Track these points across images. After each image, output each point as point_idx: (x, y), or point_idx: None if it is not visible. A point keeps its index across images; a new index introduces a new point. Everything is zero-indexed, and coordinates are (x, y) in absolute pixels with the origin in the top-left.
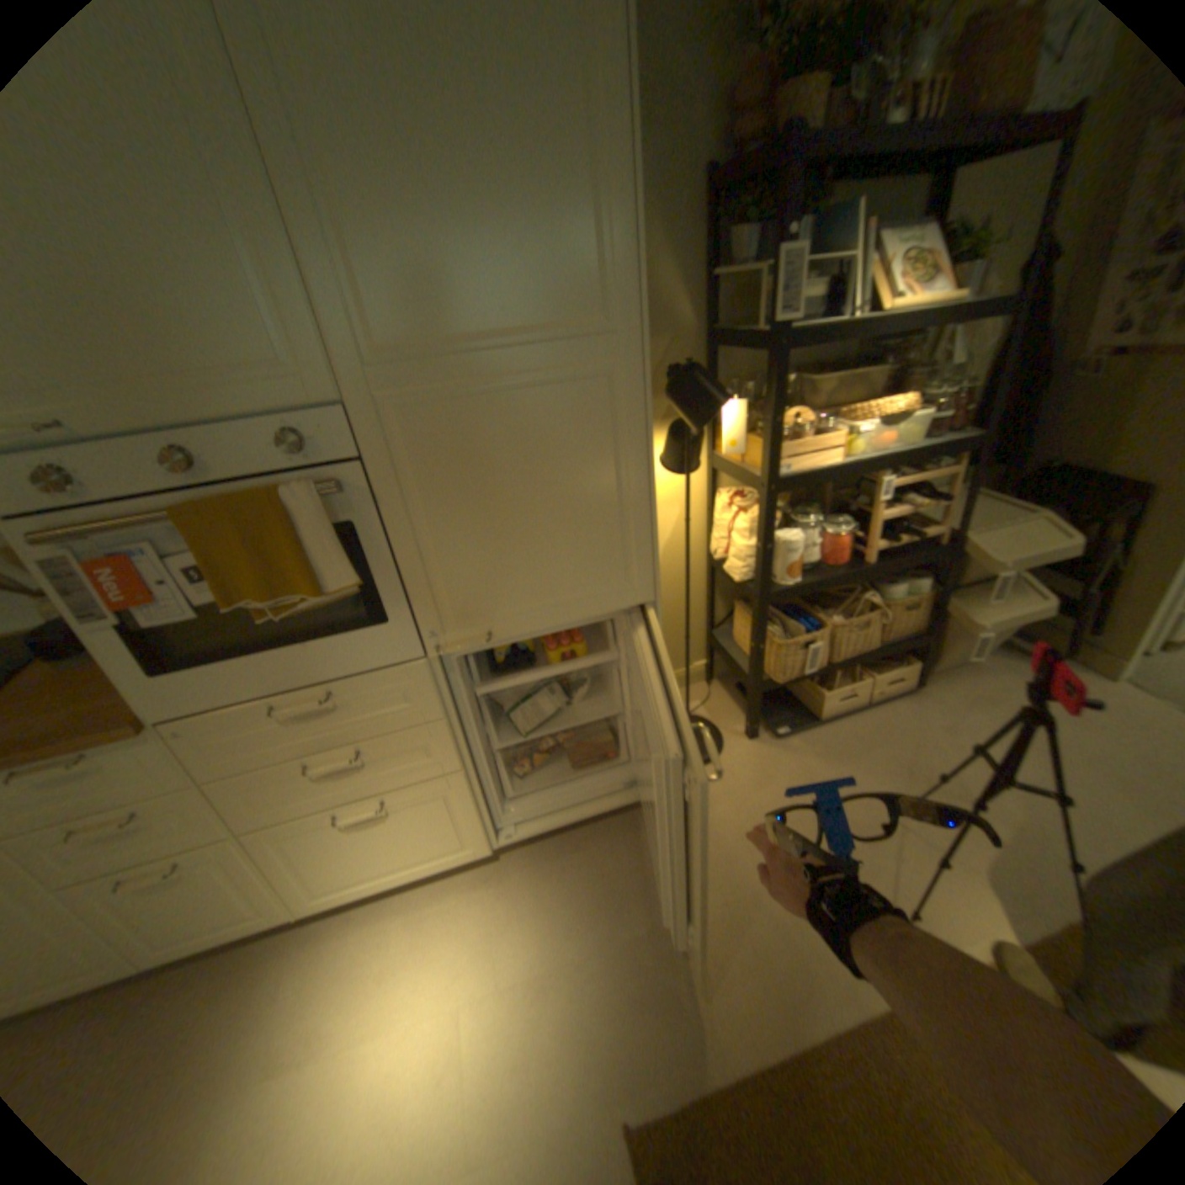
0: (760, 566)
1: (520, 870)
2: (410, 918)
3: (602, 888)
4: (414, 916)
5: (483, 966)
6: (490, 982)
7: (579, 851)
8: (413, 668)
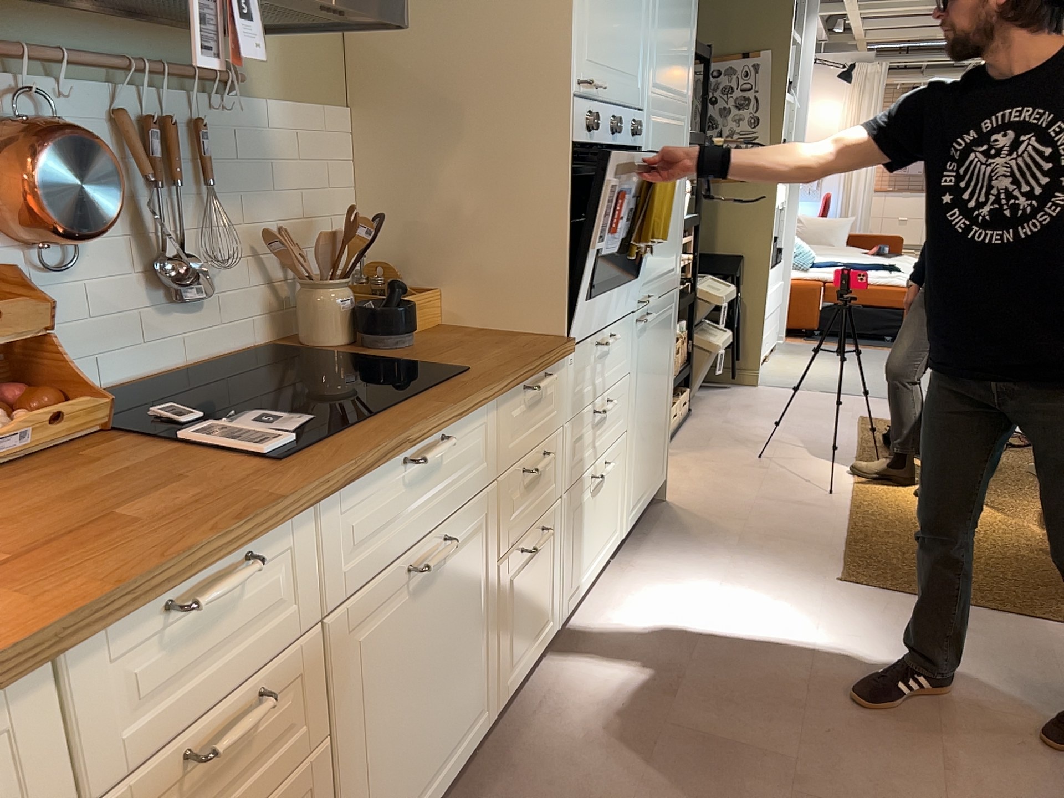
0: None
1: (632, 556)
2: (610, 606)
3: (688, 536)
4: (611, 604)
5: (691, 590)
6: (707, 591)
7: (648, 533)
8: (631, 319)
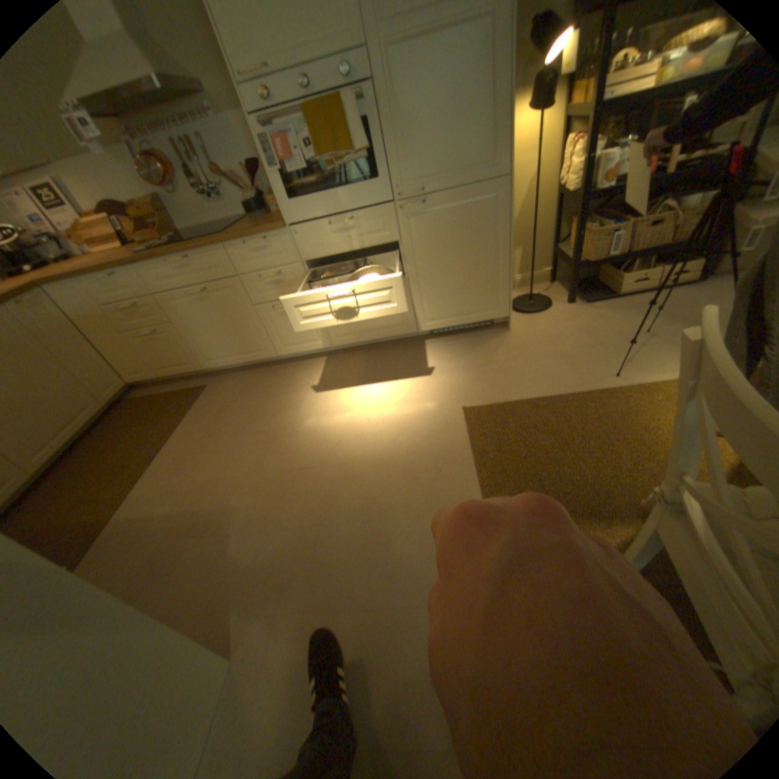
0: (590, 175)
1: (431, 343)
2: (380, 354)
3: (470, 349)
4: (382, 354)
5: (410, 367)
6: (413, 371)
7: (461, 338)
8: (388, 206)
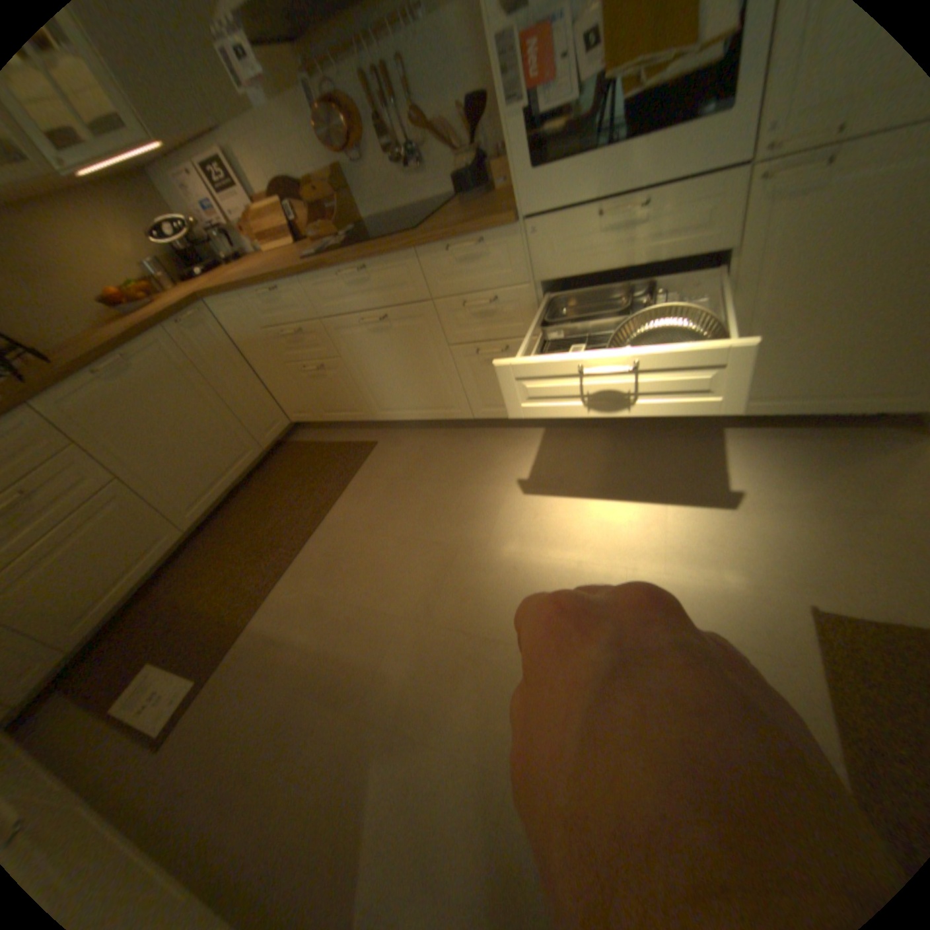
0: None
1: (738, 438)
2: (635, 442)
3: (828, 468)
4: (639, 442)
5: (694, 482)
6: (699, 493)
7: (807, 439)
8: (736, 174)
